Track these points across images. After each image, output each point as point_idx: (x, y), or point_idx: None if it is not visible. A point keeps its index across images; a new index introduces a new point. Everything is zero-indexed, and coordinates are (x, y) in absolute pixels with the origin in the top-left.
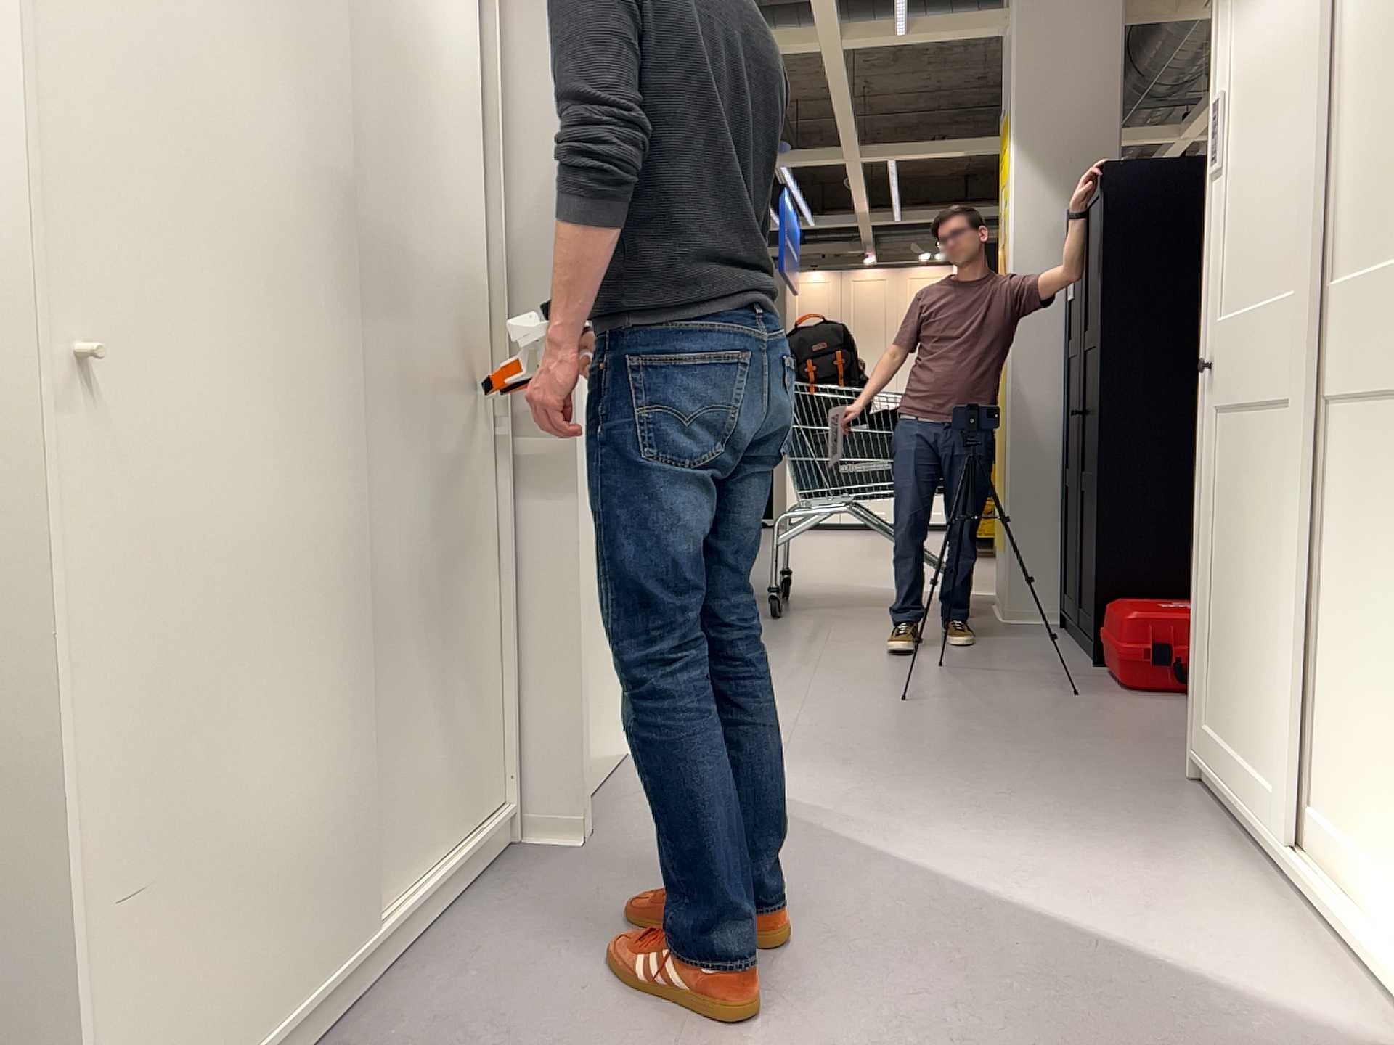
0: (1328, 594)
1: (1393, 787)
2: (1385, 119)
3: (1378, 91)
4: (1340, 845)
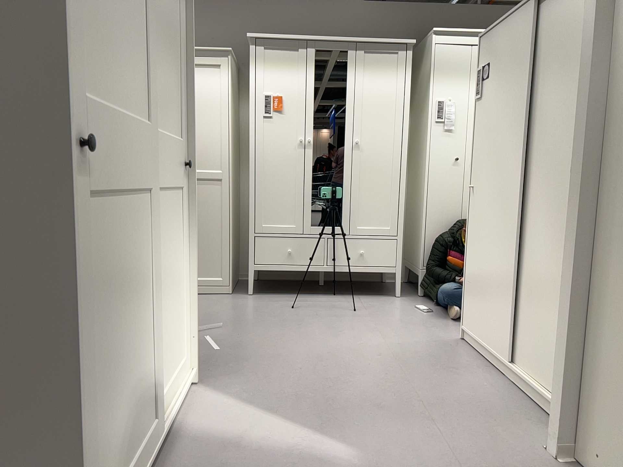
0: (154, 290)
1: (175, 335)
2: (161, 68)
3: (158, 51)
4: (166, 389)
